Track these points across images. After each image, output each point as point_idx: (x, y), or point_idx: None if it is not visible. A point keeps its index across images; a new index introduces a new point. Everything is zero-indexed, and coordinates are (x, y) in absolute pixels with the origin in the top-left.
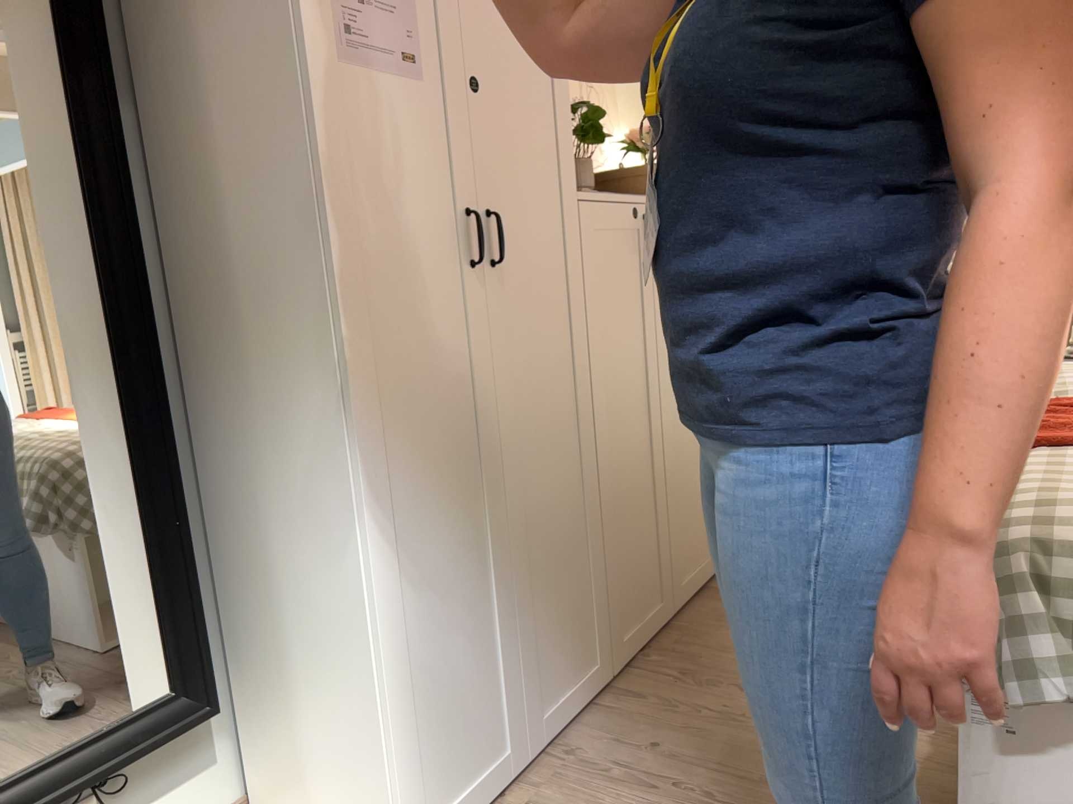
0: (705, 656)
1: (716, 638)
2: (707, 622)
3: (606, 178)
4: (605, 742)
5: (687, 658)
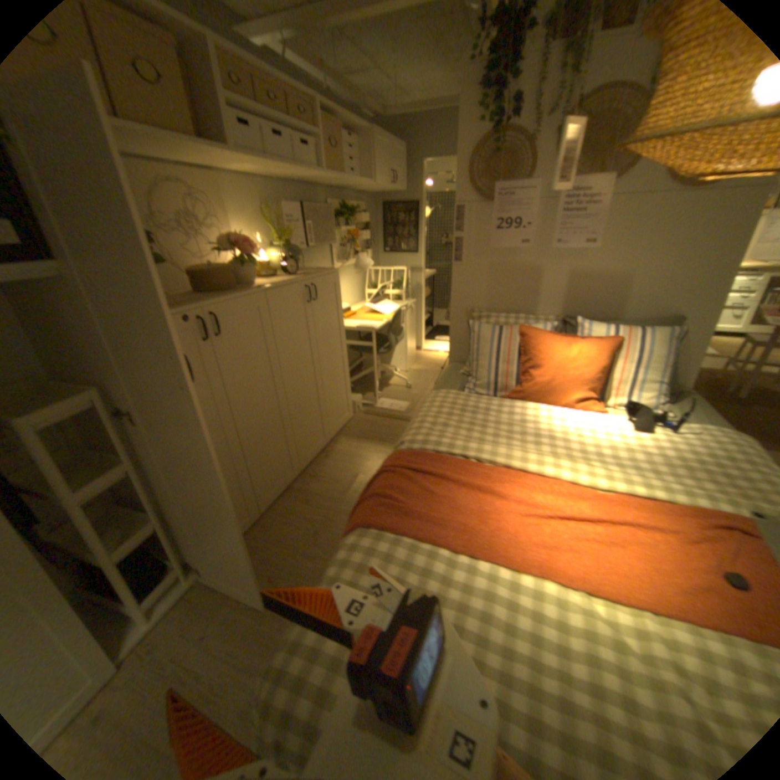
0: (266, 548)
1: (277, 531)
2: (279, 517)
3: (197, 277)
4: (180, 632)
5: (256, 550)
